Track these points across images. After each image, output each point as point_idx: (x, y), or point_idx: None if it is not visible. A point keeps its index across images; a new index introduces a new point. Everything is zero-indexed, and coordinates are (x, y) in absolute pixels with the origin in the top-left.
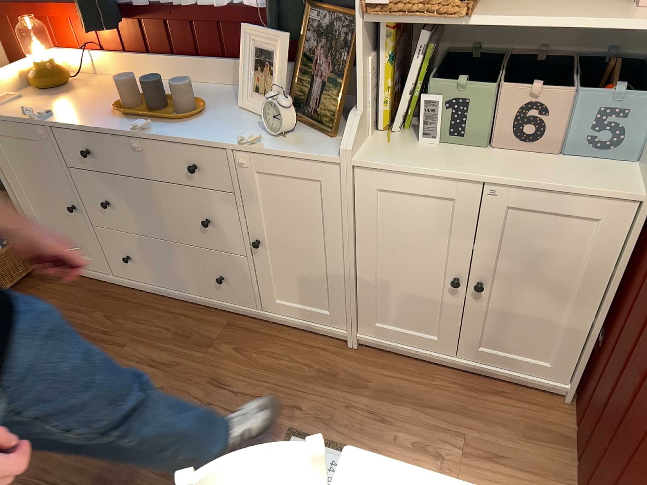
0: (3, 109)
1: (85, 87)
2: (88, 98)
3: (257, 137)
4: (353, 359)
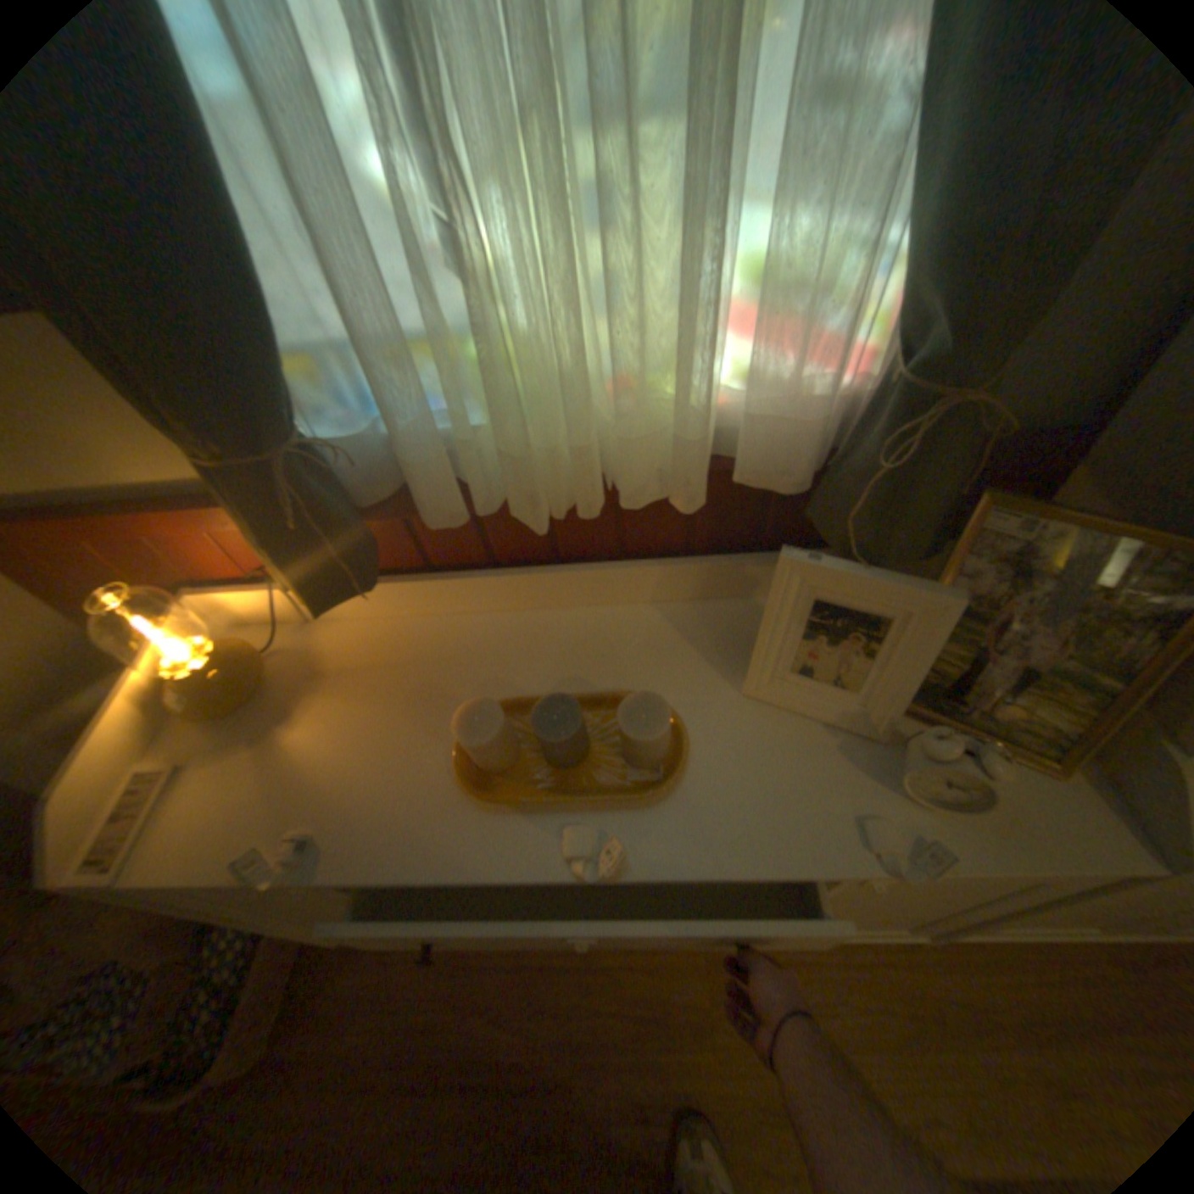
0: (155, 846)
1: (312, 680)
2: (354, 731)
3: (955, 868)
4: (940, 970)
